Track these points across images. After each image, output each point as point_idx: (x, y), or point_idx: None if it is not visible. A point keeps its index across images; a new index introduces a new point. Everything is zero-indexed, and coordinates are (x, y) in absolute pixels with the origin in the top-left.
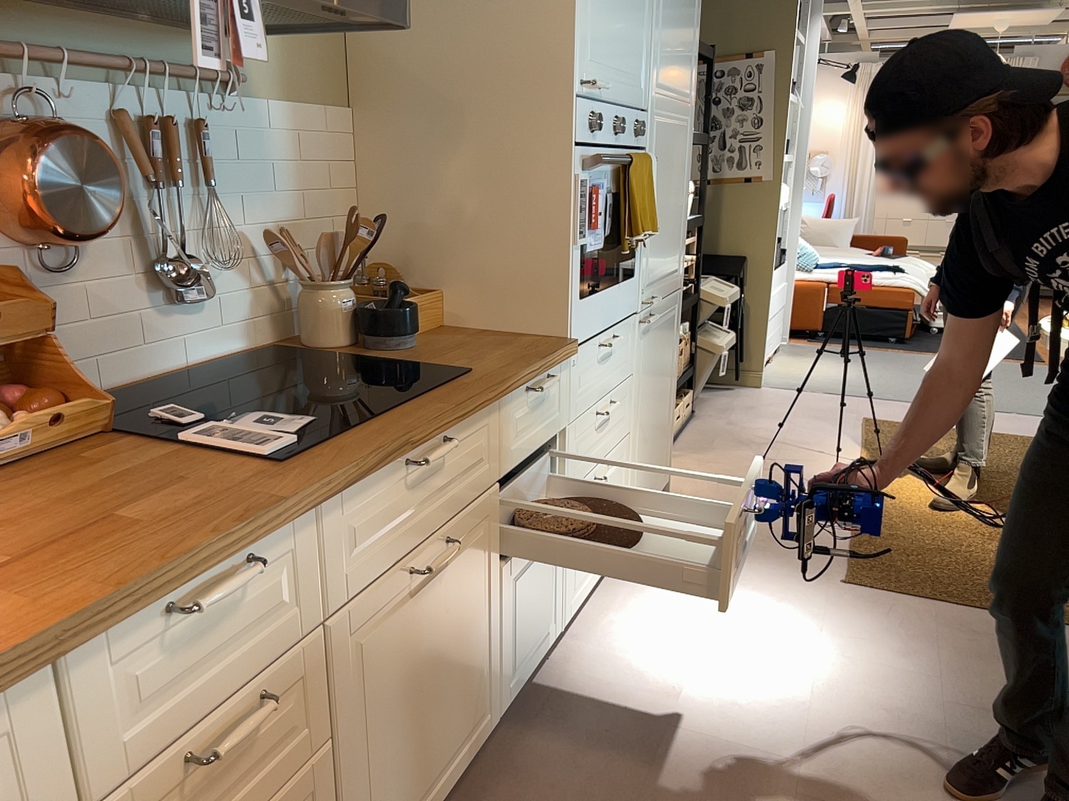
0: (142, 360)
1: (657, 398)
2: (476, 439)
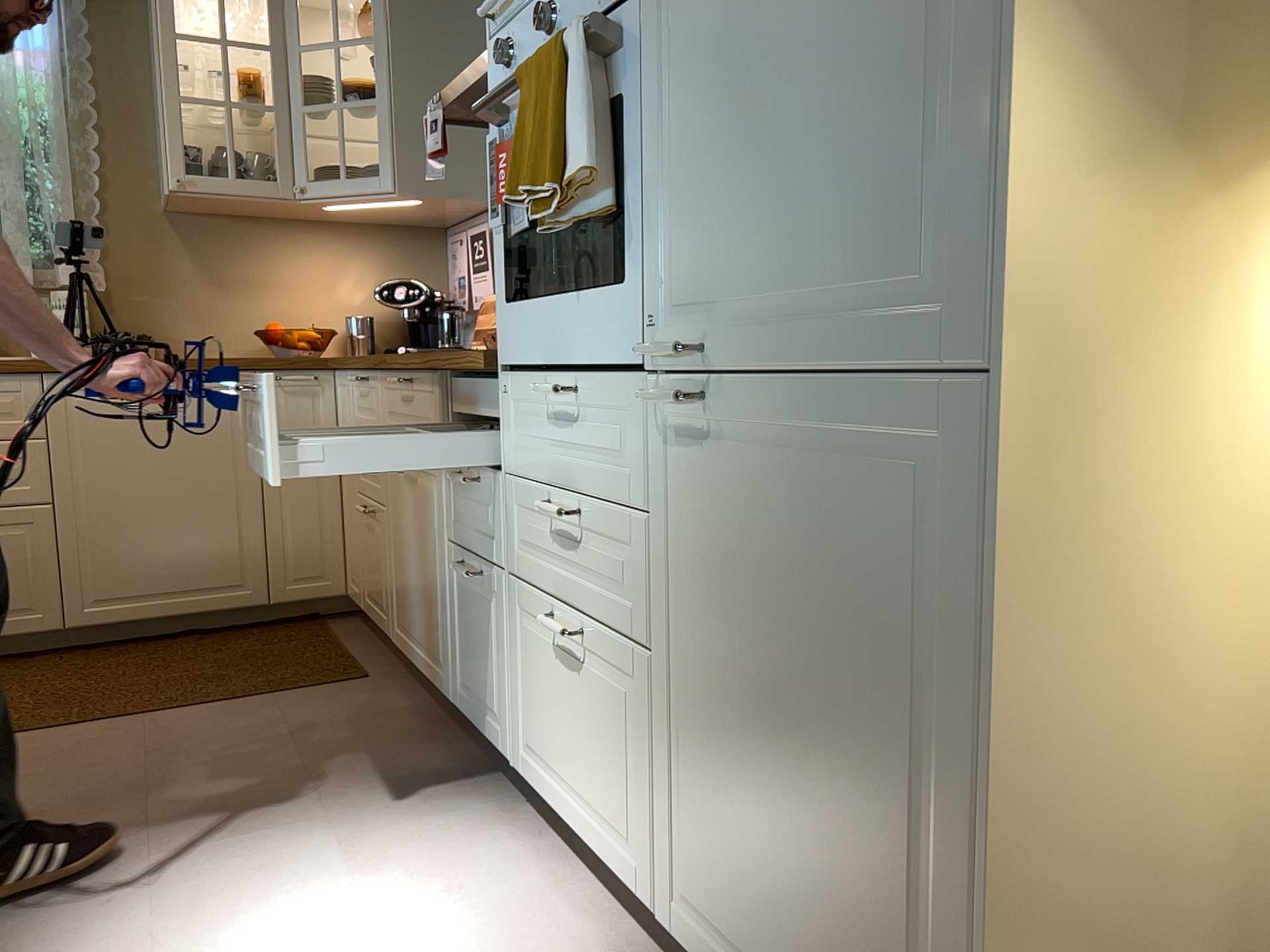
0: None
1: (804, 721)
2: (428, 399)
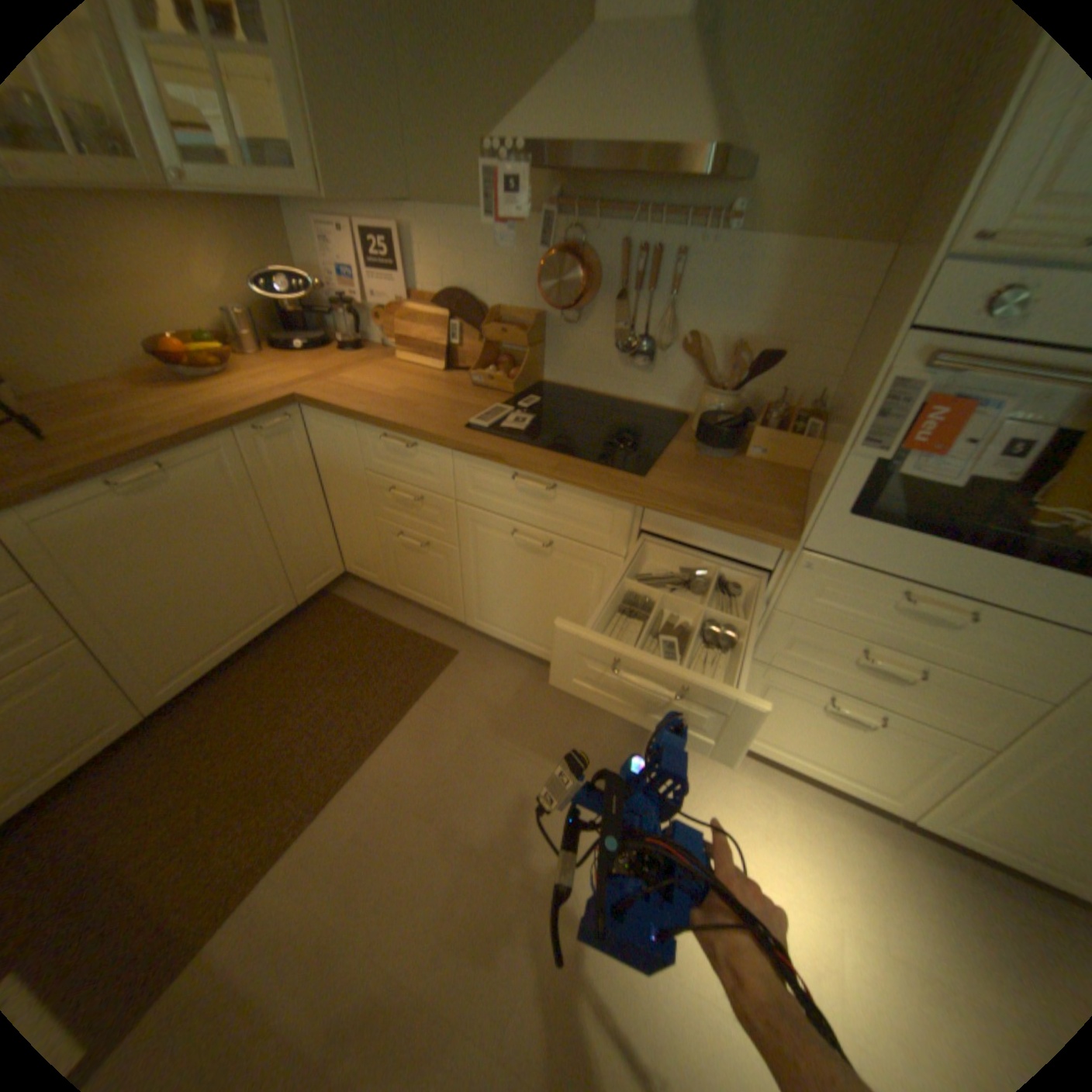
0: (602, 382)
1: None
2: (597, 511)
